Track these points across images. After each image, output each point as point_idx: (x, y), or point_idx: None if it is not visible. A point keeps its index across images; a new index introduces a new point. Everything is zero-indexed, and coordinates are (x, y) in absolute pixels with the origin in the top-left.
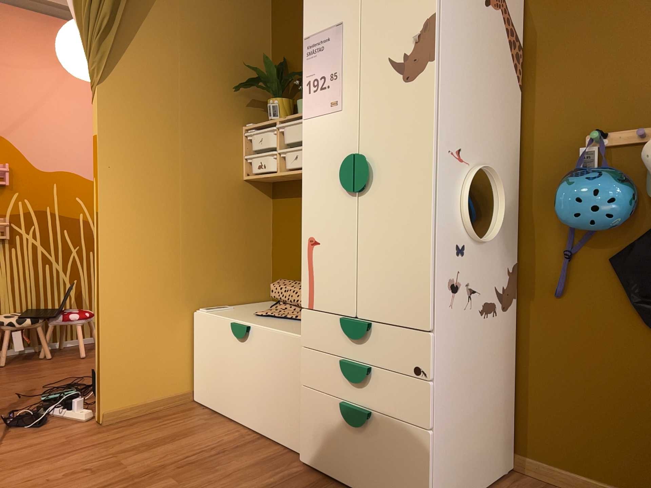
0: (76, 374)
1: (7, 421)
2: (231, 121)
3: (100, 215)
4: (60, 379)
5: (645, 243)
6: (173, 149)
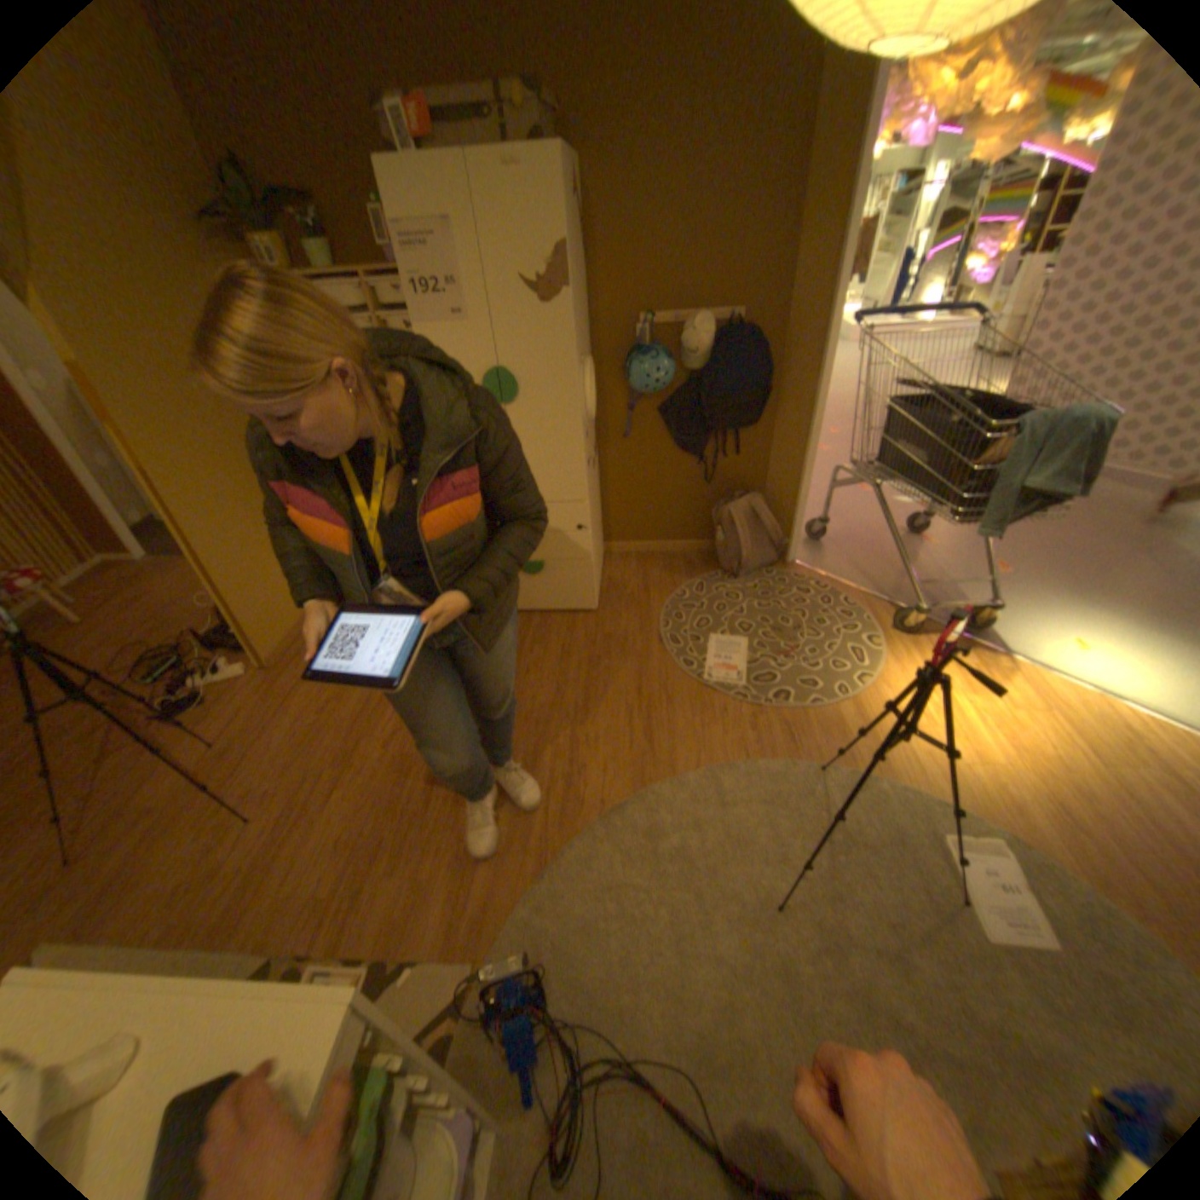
0: (119, 644)
1: (152, 718)
2: (201, 273)
3: (145, 473)
4: (111, 657)
5: (679, 399)
6: (166, 345)
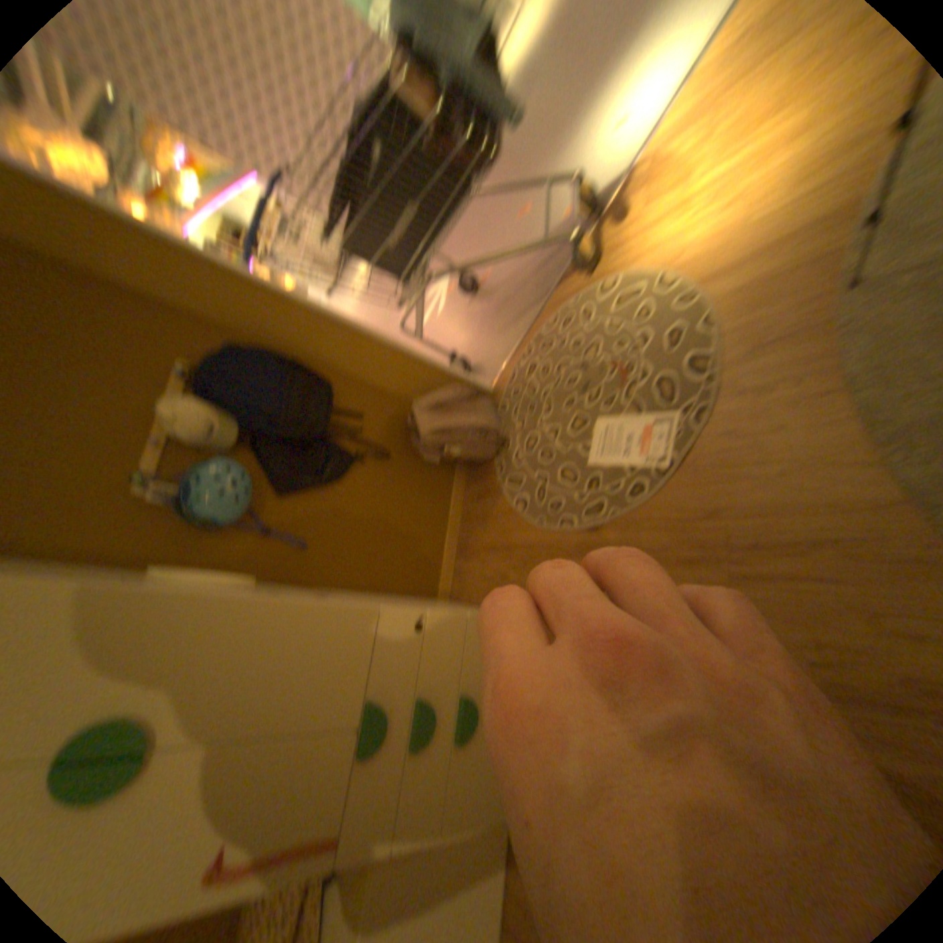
0: None
1: None
2: None
3: None
4: None
5: (274, 459)
6: None
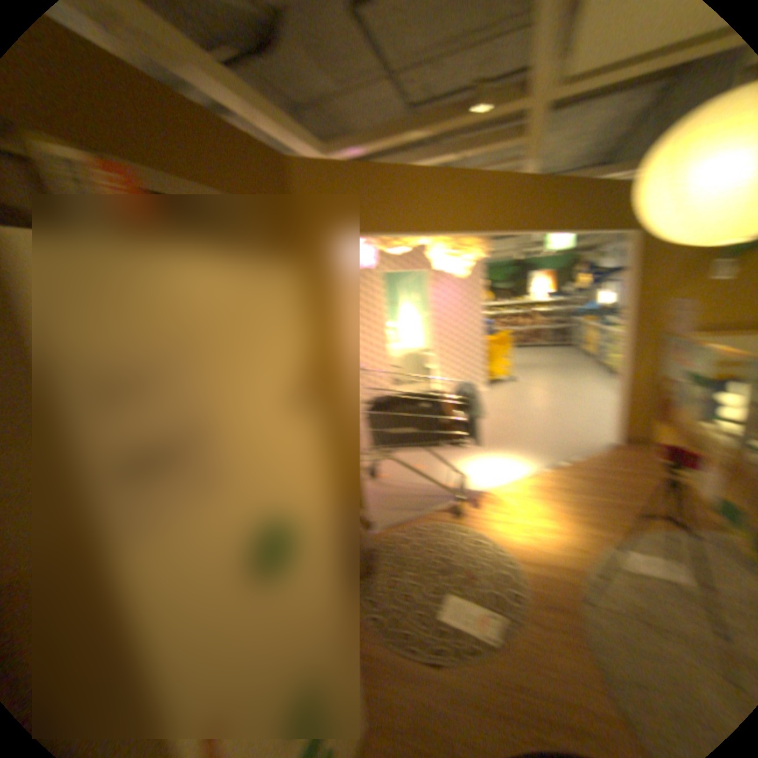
0: None
1: None
2: None
3: None
4: None
5: None
6: None
